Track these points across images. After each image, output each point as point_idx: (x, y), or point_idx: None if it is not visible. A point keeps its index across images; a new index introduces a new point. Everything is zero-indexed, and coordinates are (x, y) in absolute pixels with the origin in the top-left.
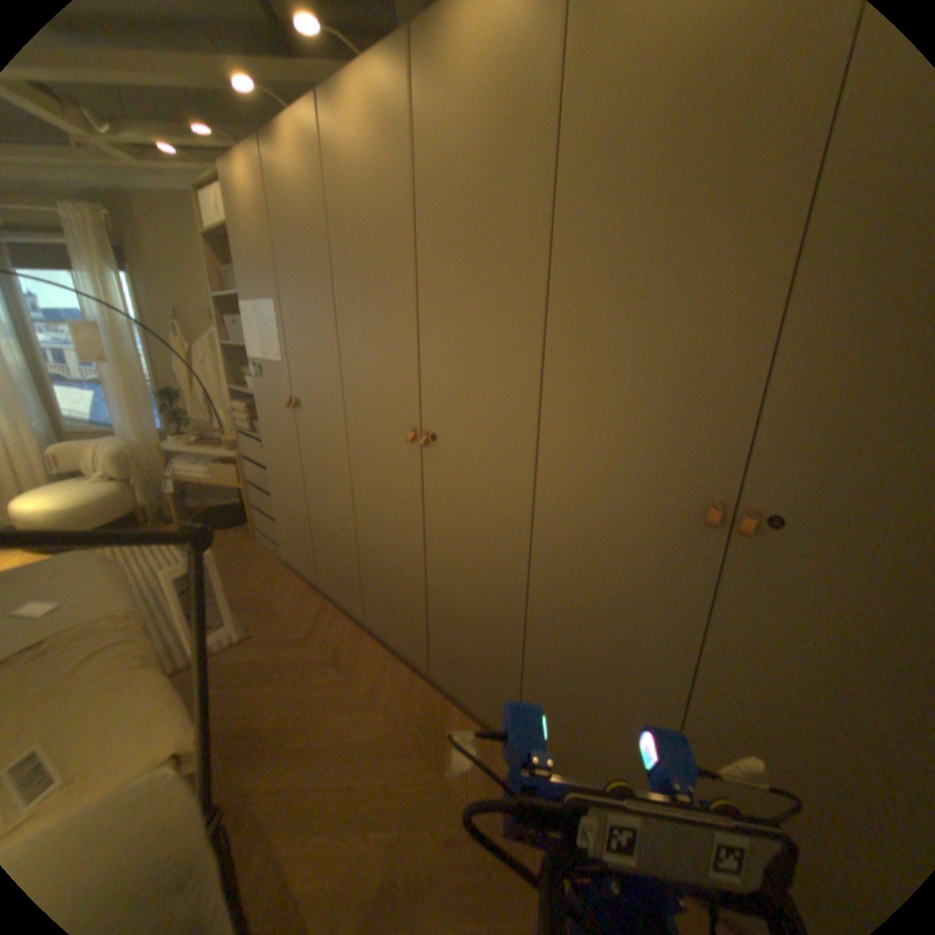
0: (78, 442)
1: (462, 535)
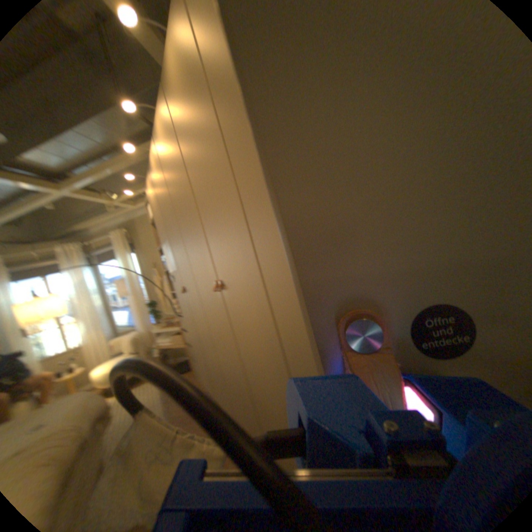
0: (121, 335)
1: (250, 347)
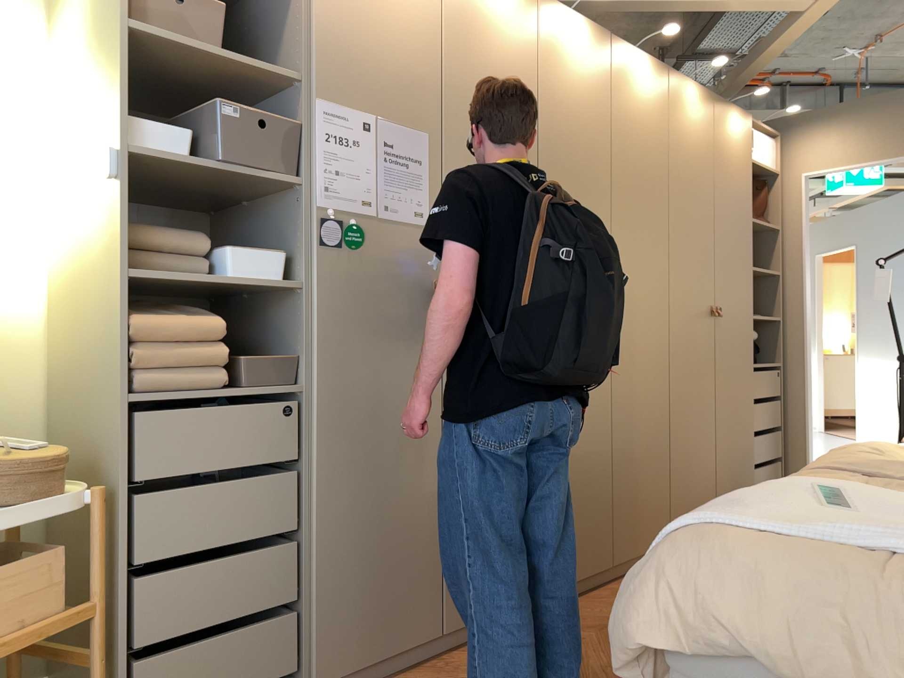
0: None
1: (640, 375)
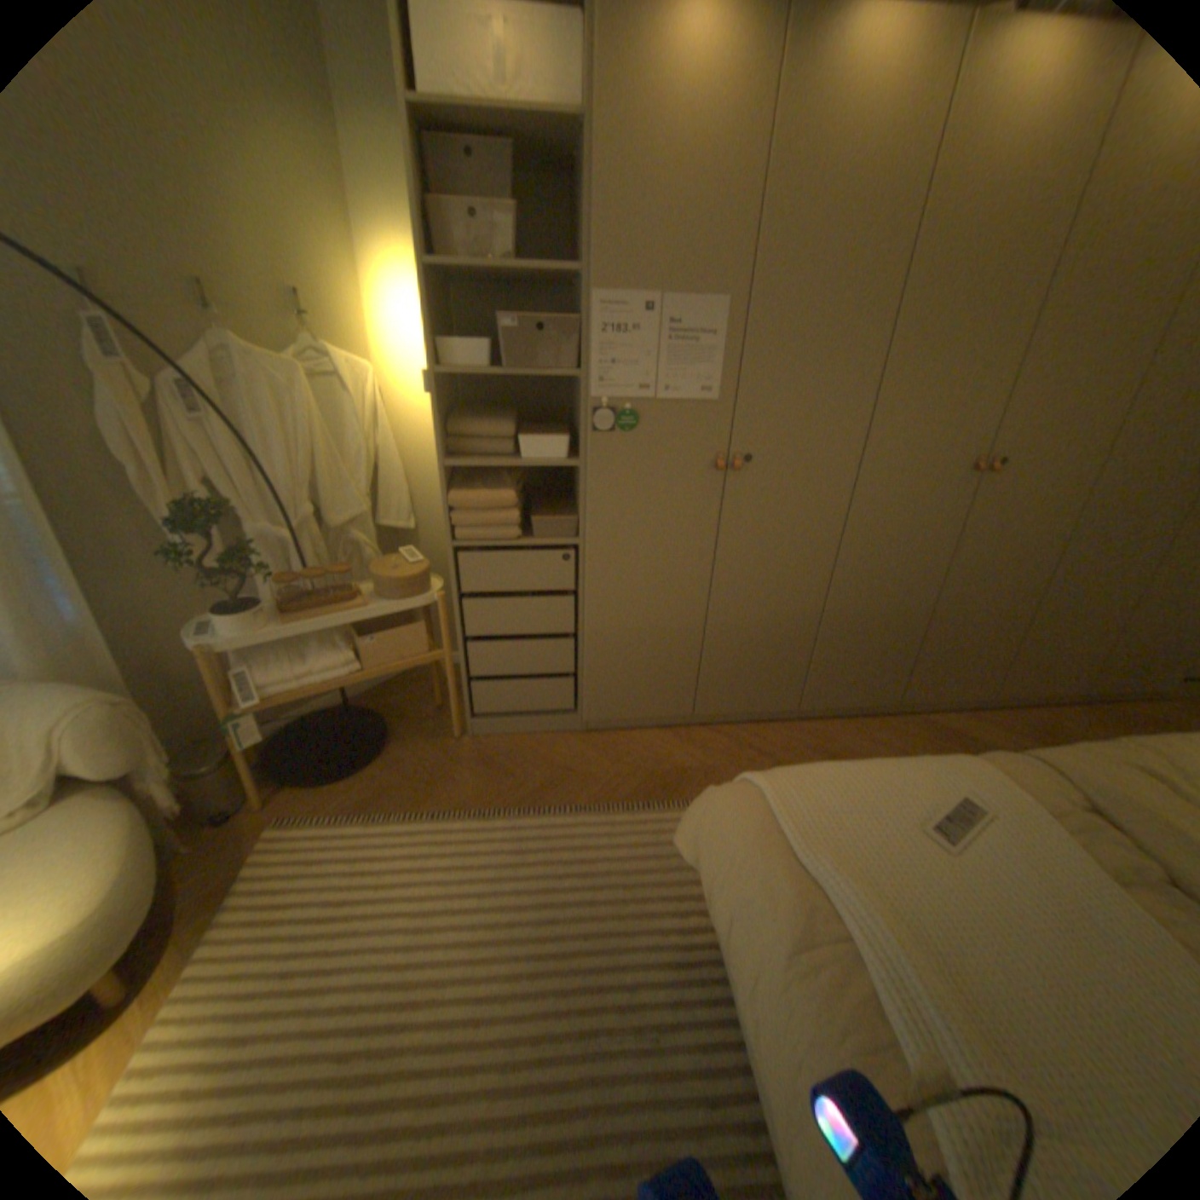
0: None
1: (1006, 545)
